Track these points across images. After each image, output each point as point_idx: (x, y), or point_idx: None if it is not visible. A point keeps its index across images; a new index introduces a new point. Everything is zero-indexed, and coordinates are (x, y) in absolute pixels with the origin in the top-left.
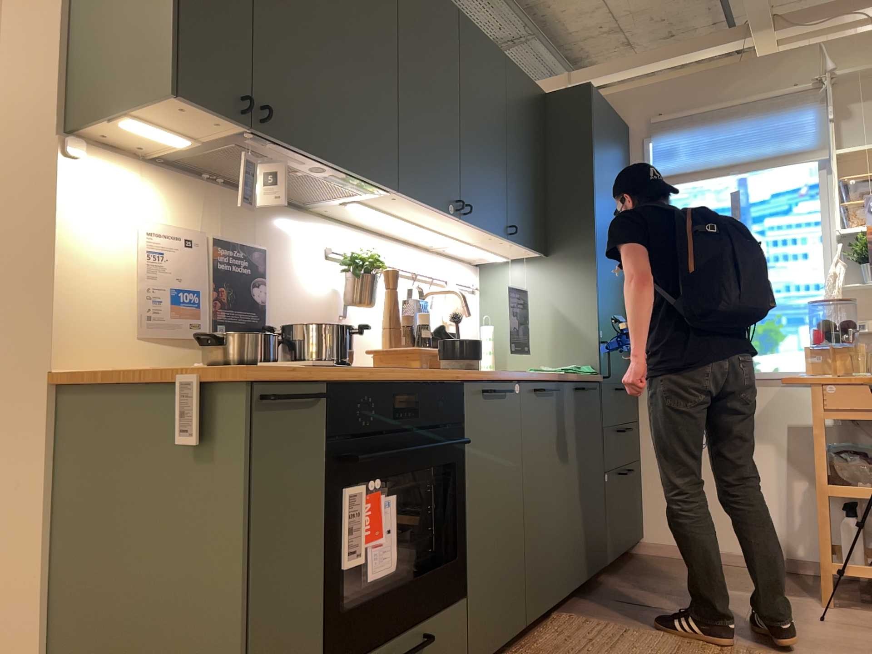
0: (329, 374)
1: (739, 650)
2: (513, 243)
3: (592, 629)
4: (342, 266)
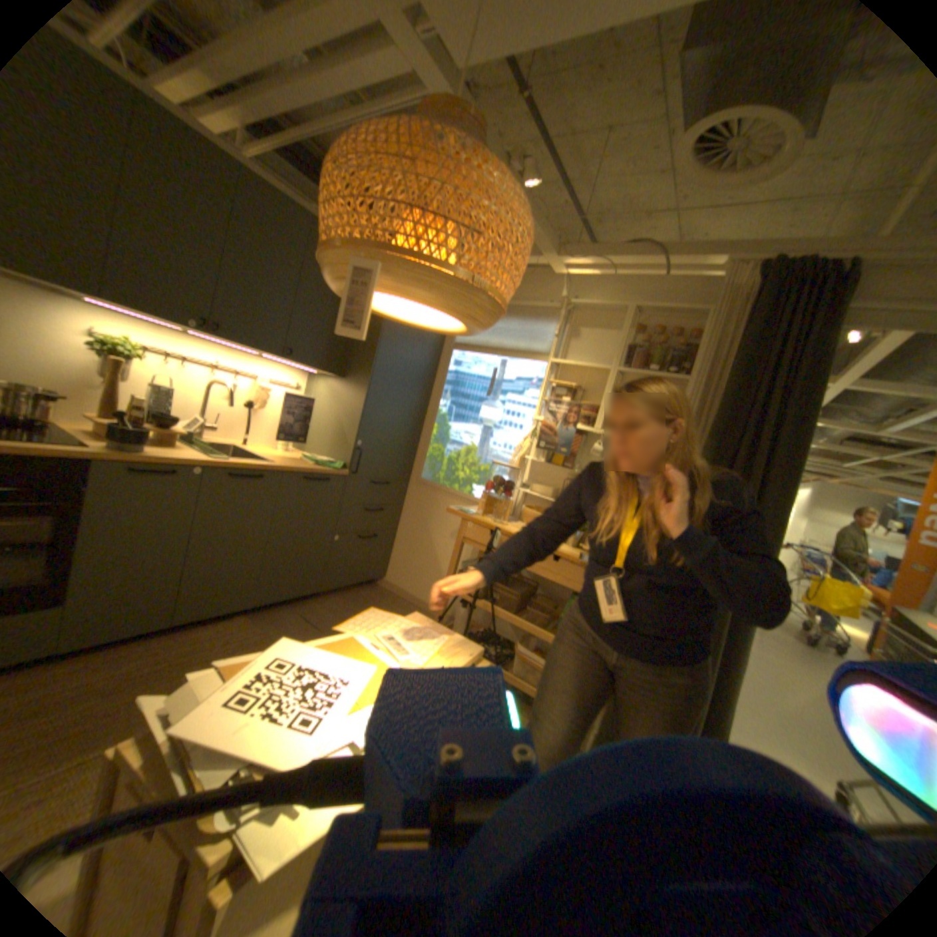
0: None
1: None
2: (295, 361)
3: (244, 634)
4: (89, 345)
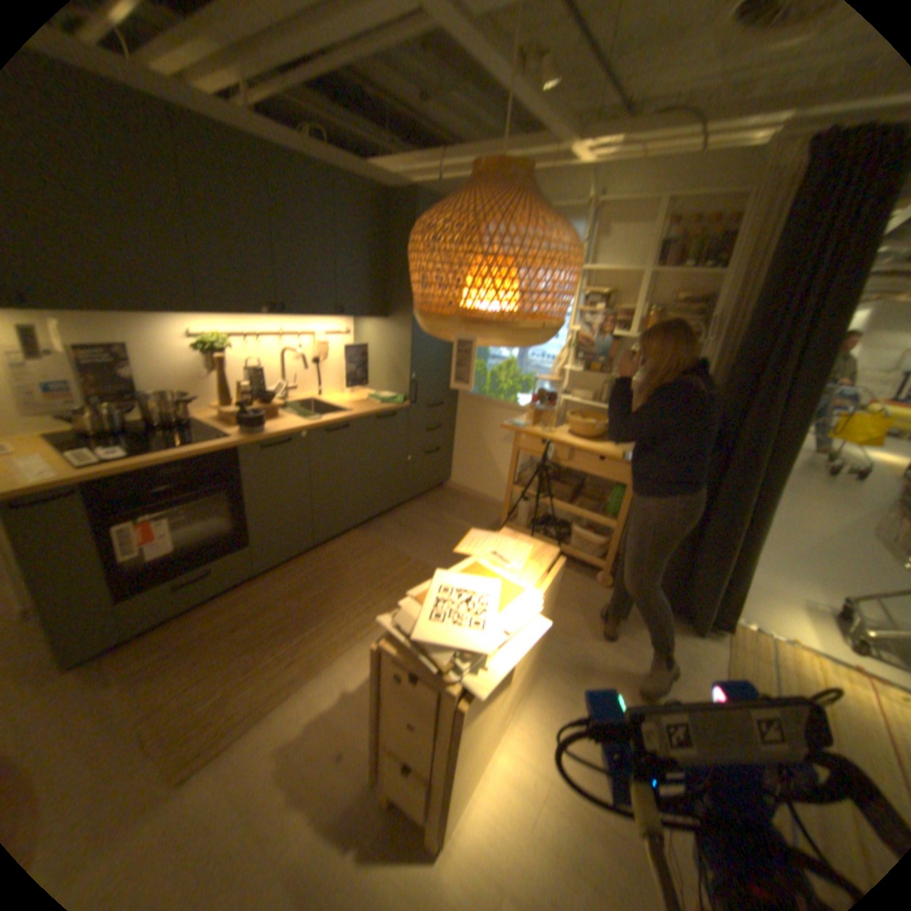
0: (77, 478)
1: (418, 566)
2: (347, 314)
3: (362, 541)
4: (194, 345)
